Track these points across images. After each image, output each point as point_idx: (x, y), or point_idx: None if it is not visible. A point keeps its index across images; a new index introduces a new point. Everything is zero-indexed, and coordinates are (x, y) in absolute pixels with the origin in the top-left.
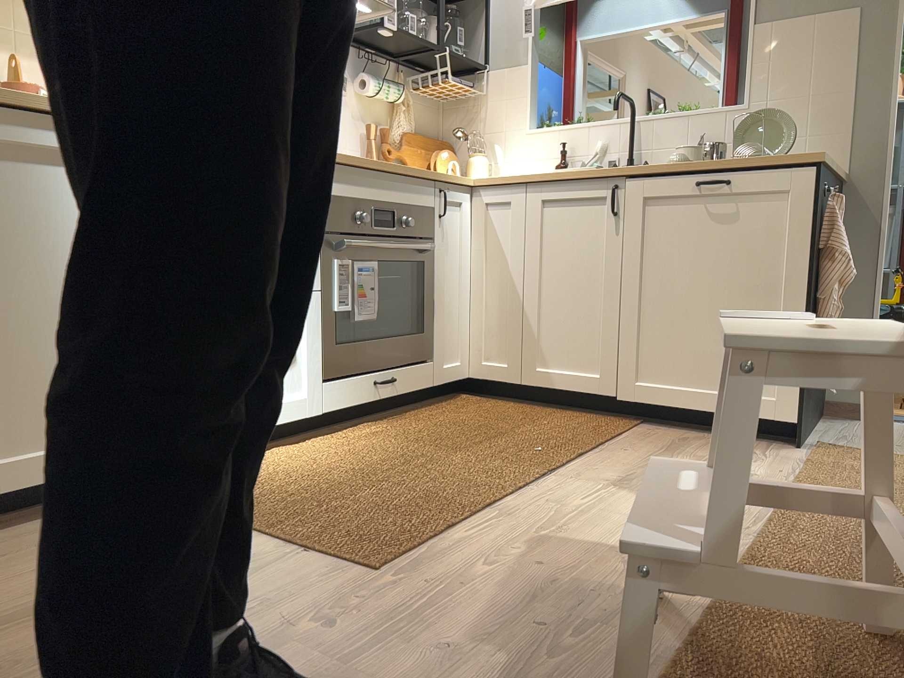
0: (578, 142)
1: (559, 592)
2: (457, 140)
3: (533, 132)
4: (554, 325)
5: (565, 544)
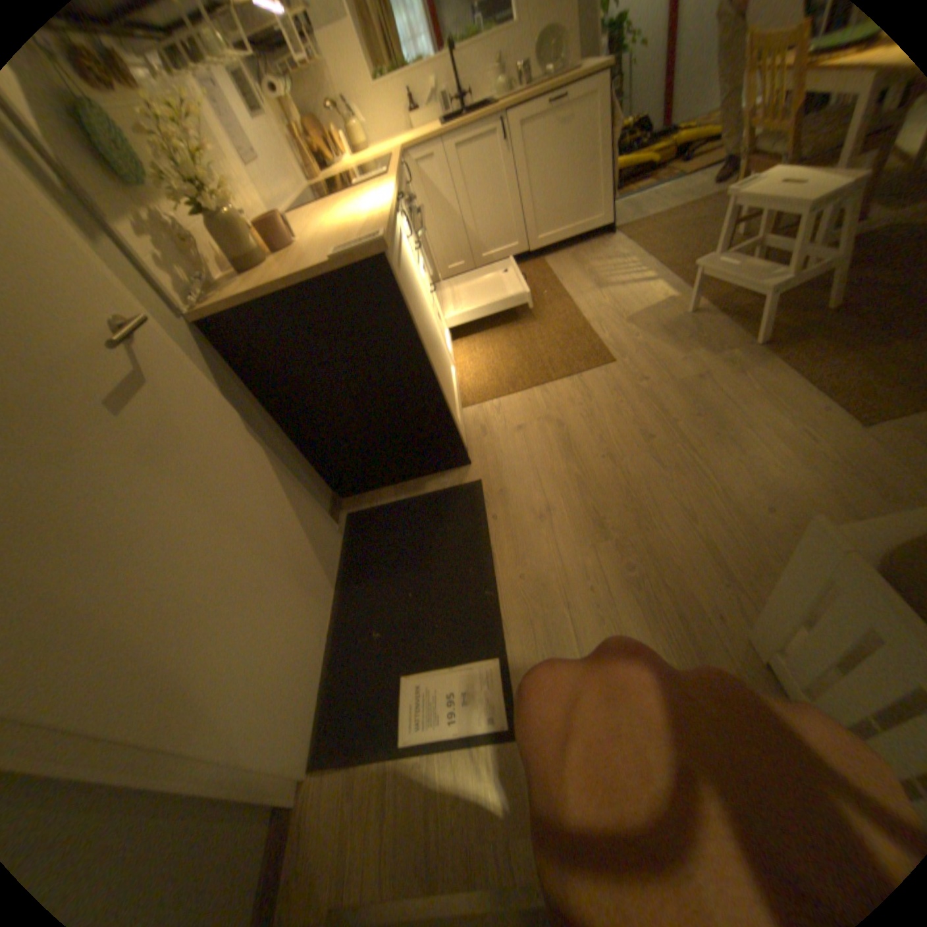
0: (413, 82)
1: (672, 325)
2: (320, 109)
3: (376, 83)
4: (484, 225)
5: (638, 314)
